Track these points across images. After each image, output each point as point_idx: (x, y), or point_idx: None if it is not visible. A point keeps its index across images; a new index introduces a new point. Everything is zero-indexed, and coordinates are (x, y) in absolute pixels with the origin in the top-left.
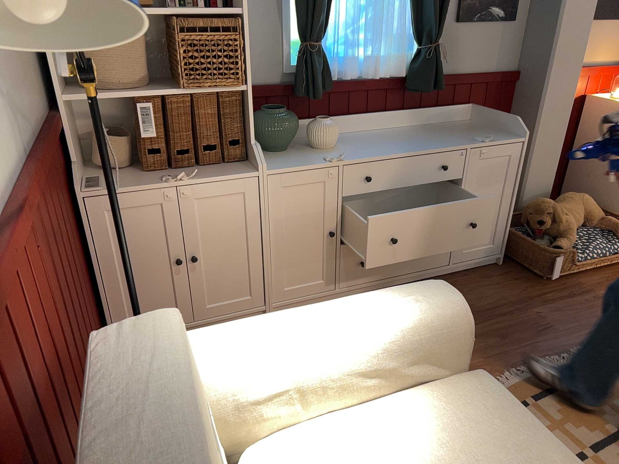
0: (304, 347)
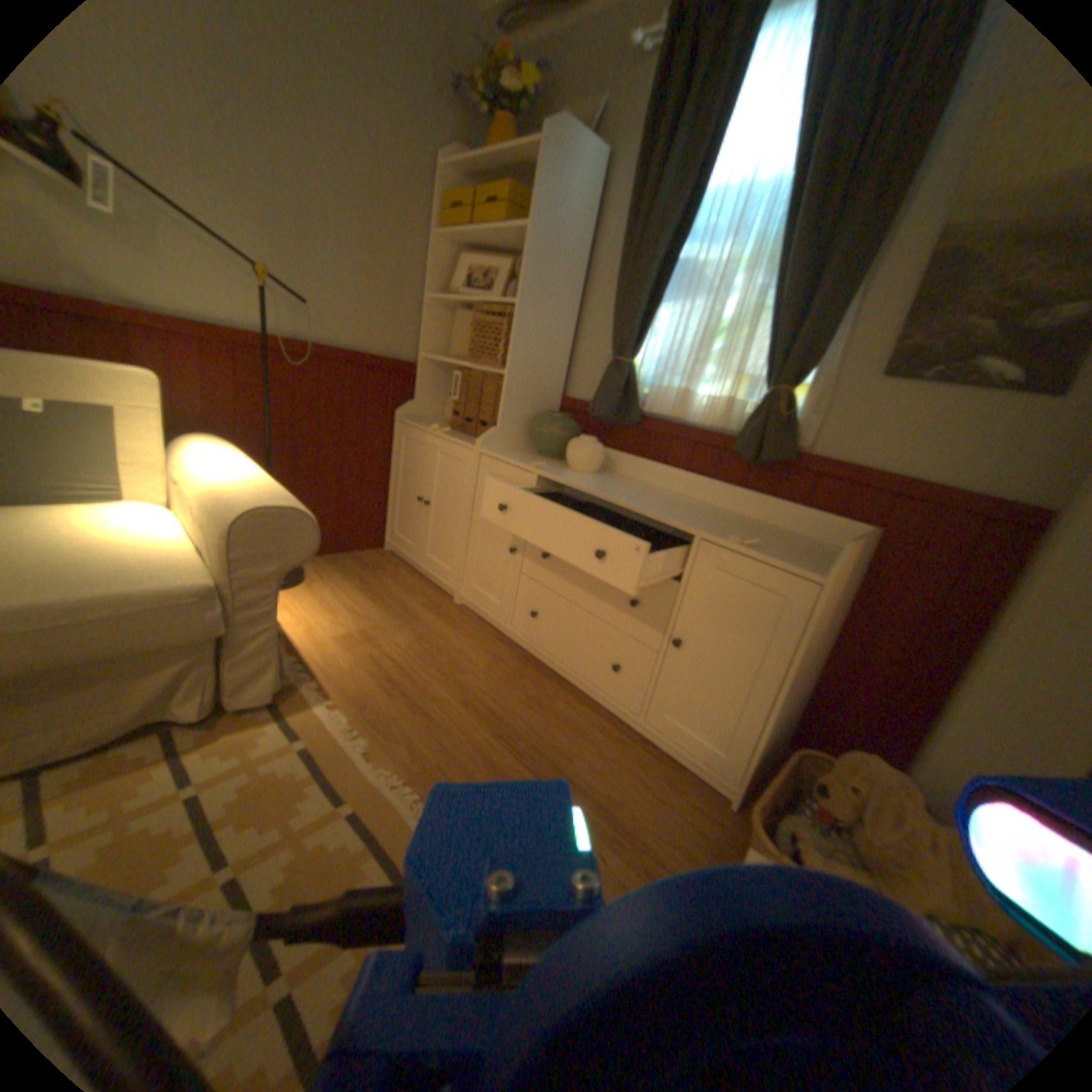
0: (201, 466)
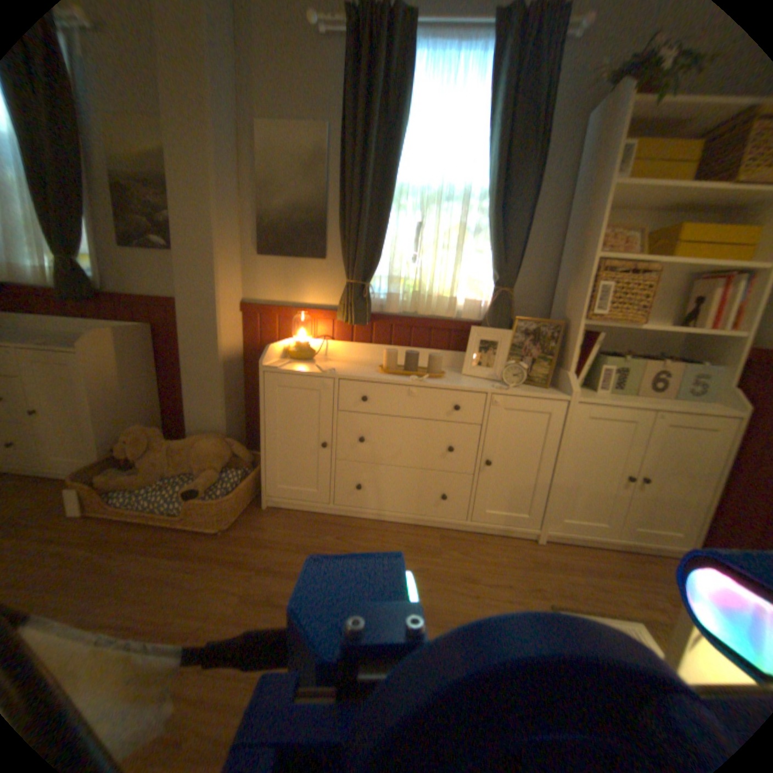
0: None
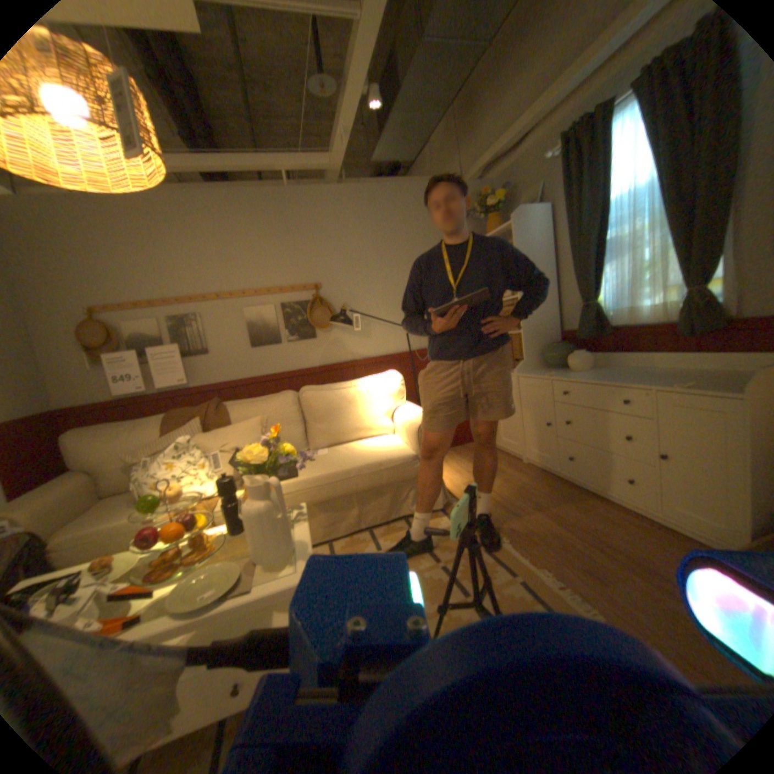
0: (399, 410)
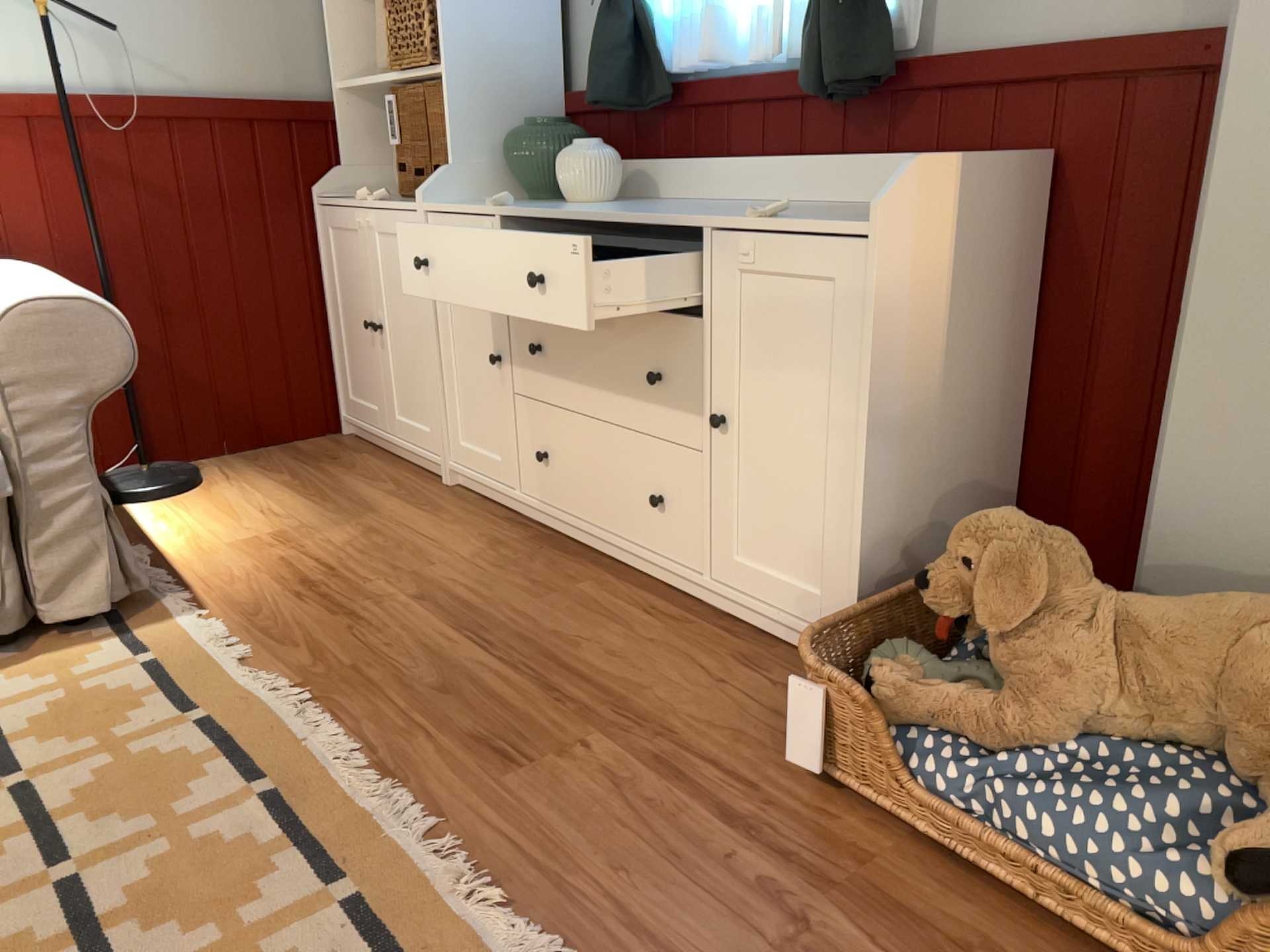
0: None
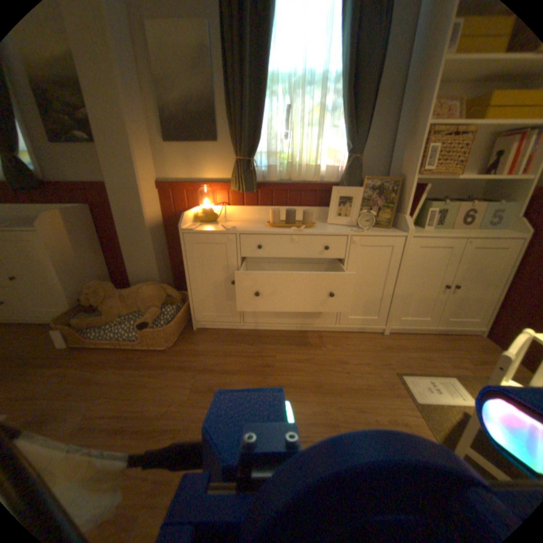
0: None
